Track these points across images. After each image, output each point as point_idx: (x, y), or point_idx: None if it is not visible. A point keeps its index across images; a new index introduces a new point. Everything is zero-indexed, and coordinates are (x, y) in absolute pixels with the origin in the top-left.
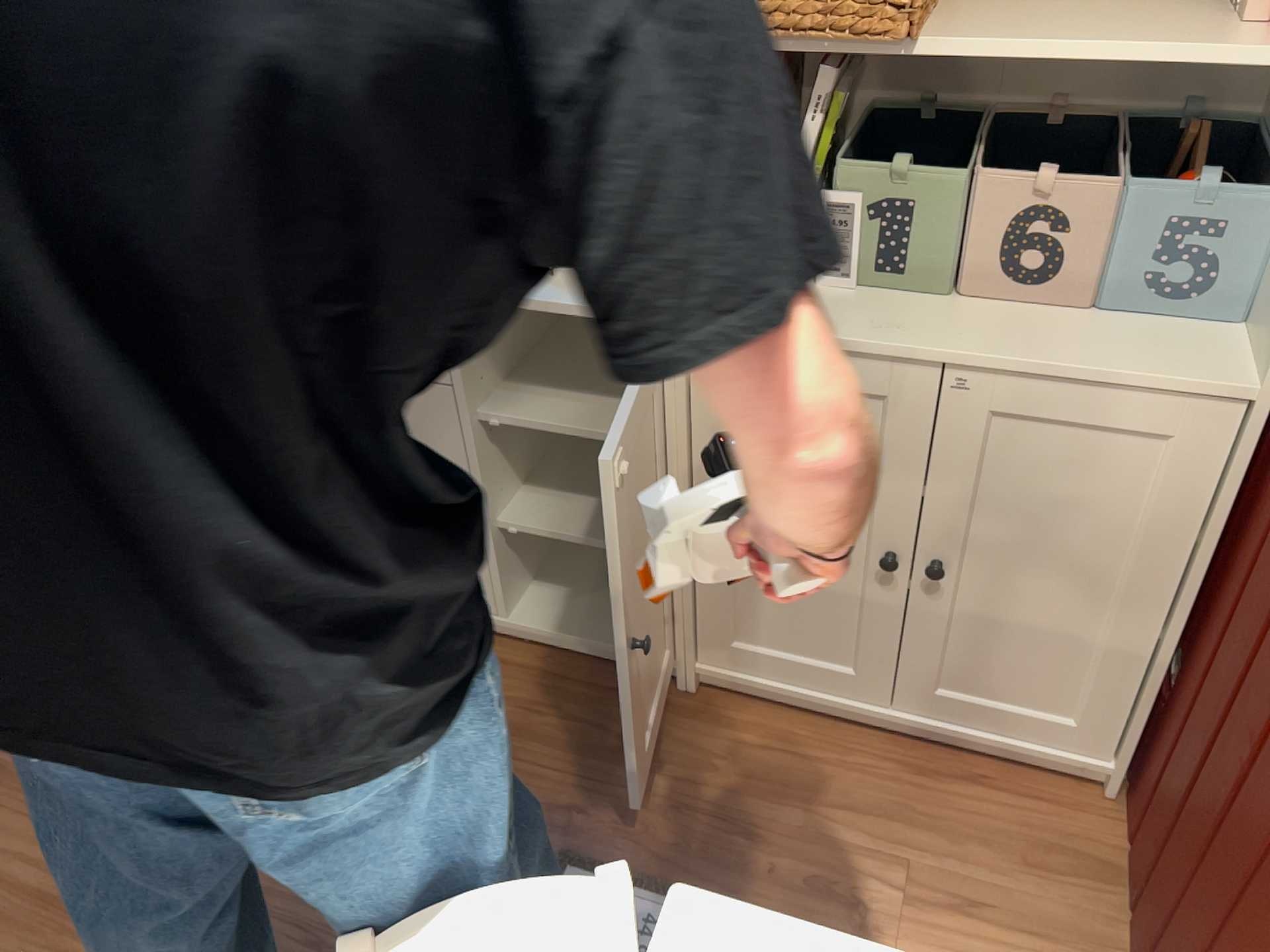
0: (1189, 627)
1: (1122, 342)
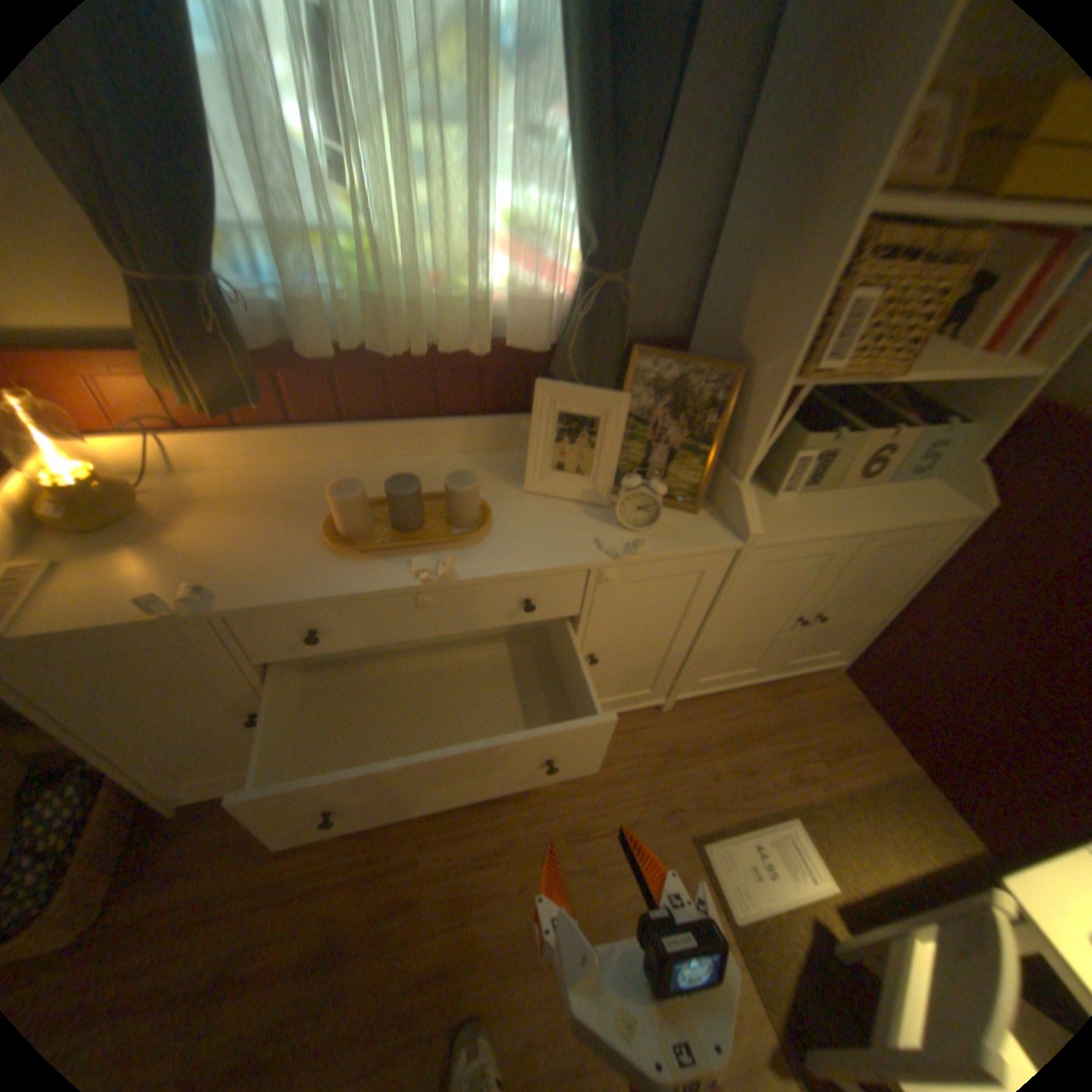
0: (911, 607)
1: (916, 499)
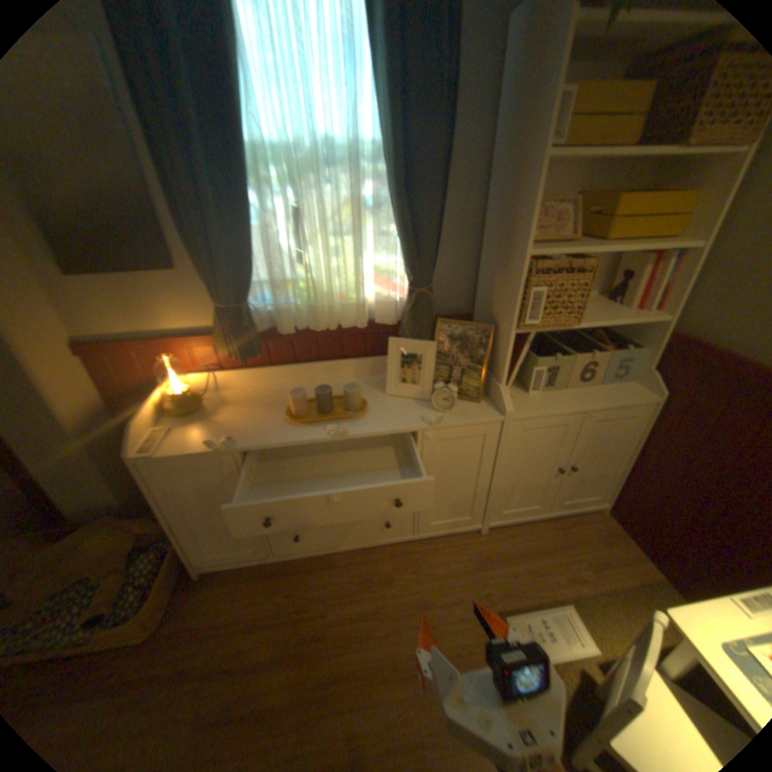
0: (638, 463)
1: (618, 392)
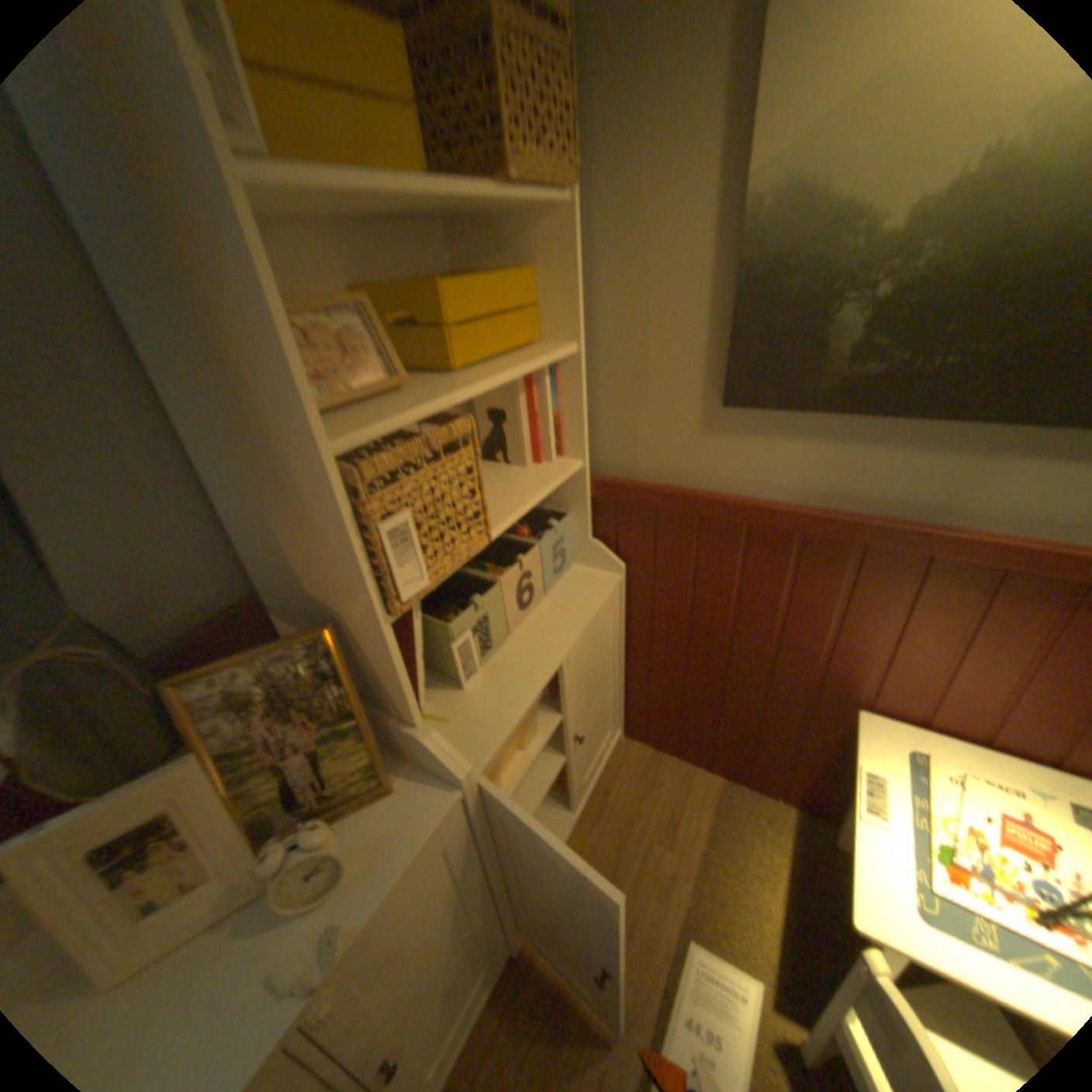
0: (627, 662)
1: (571, 593)
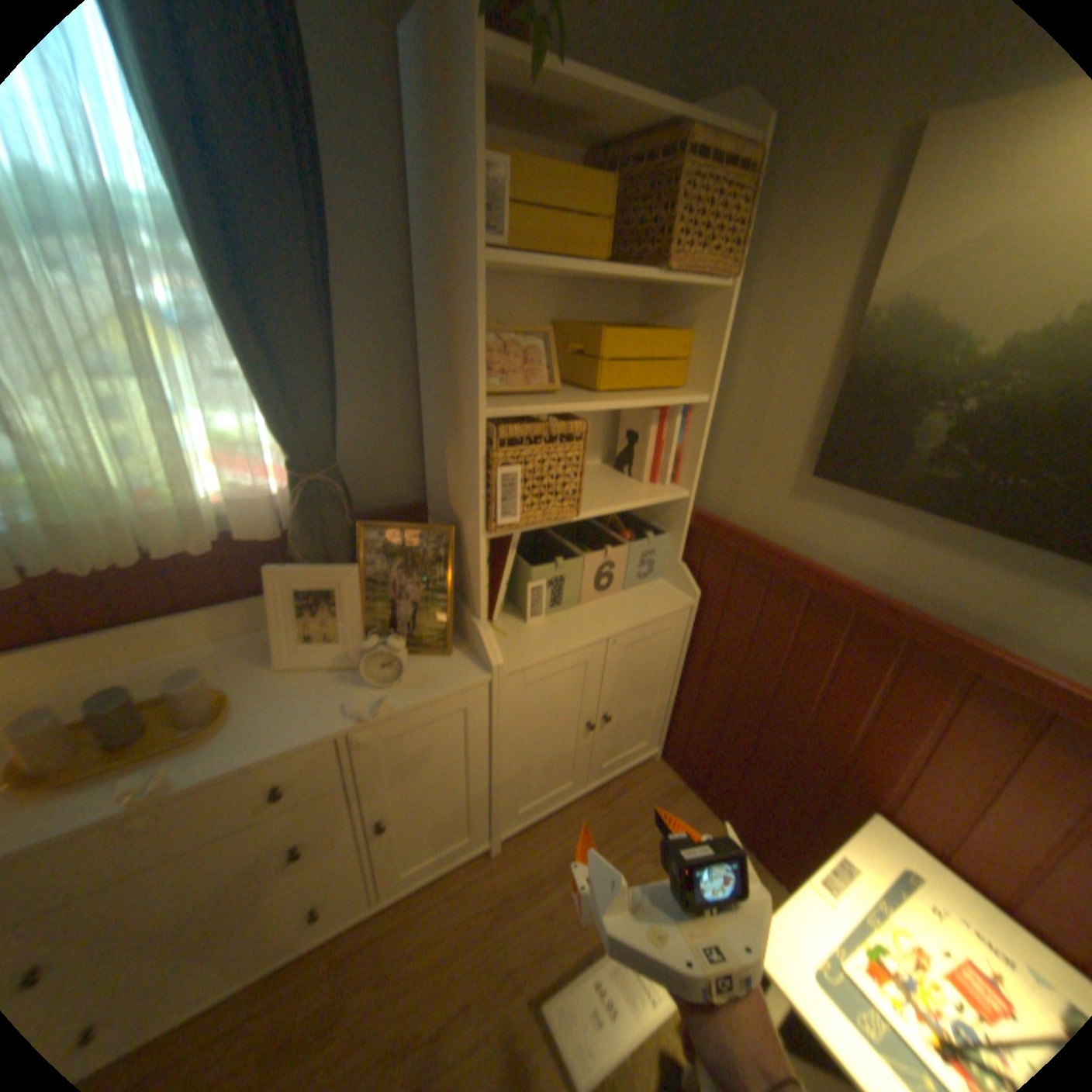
0: (682, 688)
1: (644, 599)
